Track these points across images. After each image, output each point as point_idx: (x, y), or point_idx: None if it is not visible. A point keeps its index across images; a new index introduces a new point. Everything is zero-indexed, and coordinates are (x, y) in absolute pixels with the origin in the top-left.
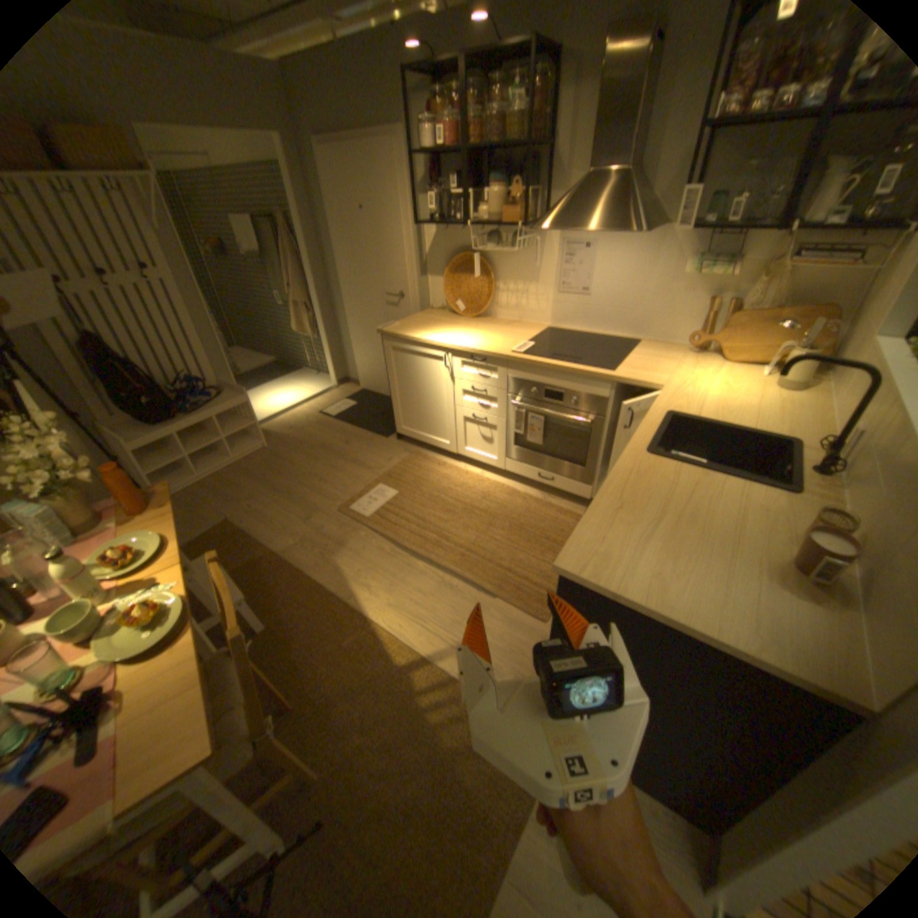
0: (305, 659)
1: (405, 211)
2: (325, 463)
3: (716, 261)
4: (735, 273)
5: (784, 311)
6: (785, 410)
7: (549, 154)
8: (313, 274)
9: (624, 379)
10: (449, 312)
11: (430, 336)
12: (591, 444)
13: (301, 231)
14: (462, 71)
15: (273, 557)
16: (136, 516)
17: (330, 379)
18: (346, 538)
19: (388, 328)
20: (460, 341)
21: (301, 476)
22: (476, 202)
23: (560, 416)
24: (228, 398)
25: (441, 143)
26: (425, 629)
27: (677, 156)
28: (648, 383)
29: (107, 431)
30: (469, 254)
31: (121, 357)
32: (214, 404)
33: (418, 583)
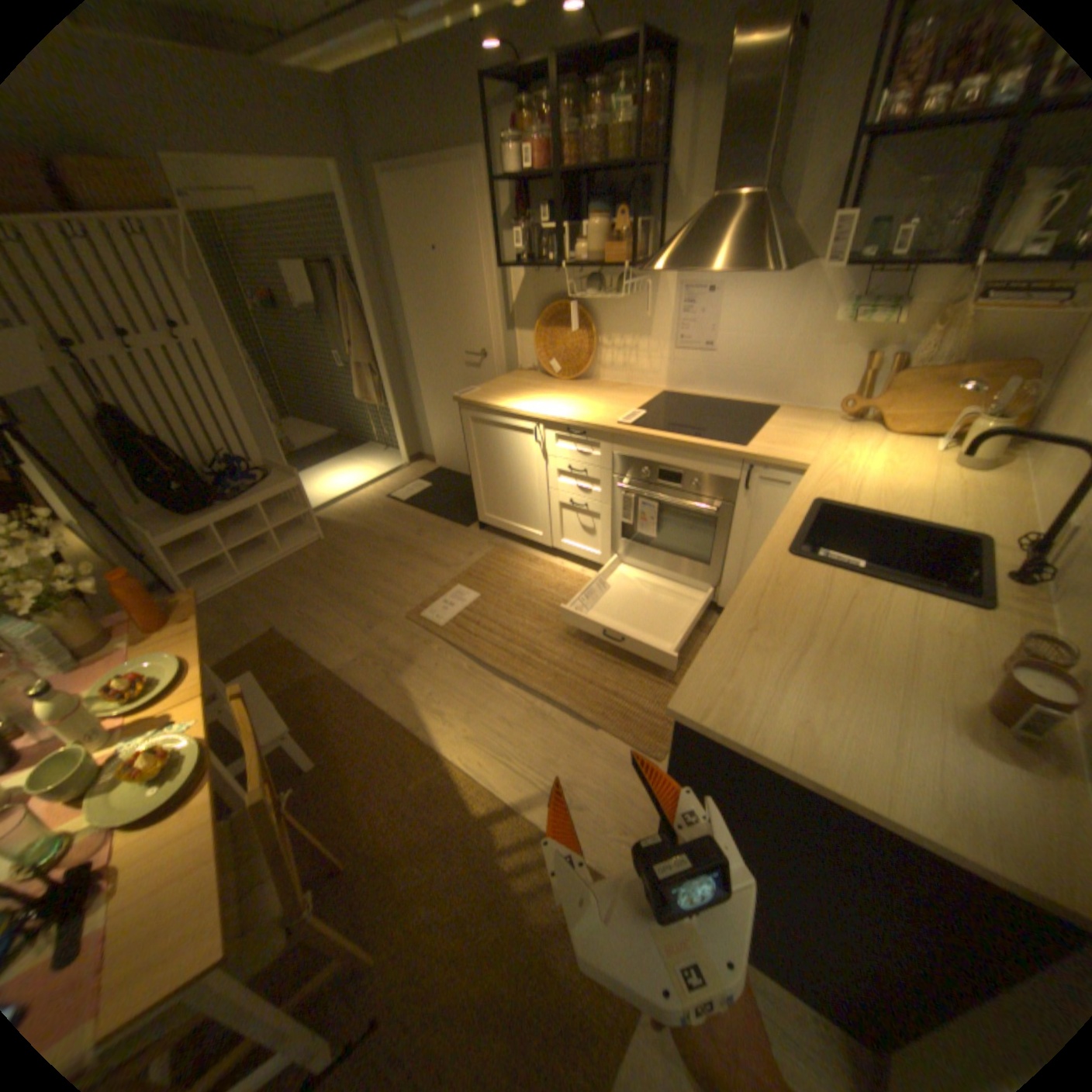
0: (362, 805)
1: (487, 251)
2: (392, 559)
3: (877, 306)
4: (902, 320)
5: (965, 367)
6: (969, 495)
7: (664, 176)
8: (378, 329)
9: (760, 456)
10: (542, 374)
11: (518, 404)
12: (717, 536)
13: (364, 278)
14: (555, 76)
15: (327, 675)
16: (154, 632)
17: (400, 455)
18: (415, 651)
19: (467, 394)
20: (554, 409)
21: (363, 575)
22: (574, 238)
23: (678, 502)
24: (276, 481)
25: (530, 166)
26: (511, 768)
27: (826, 174)
28: (790, 461)
29: (131, 522)
30: (565, 302)
31: (148, 433)
32: (259, 489)
33: (503, 710)
